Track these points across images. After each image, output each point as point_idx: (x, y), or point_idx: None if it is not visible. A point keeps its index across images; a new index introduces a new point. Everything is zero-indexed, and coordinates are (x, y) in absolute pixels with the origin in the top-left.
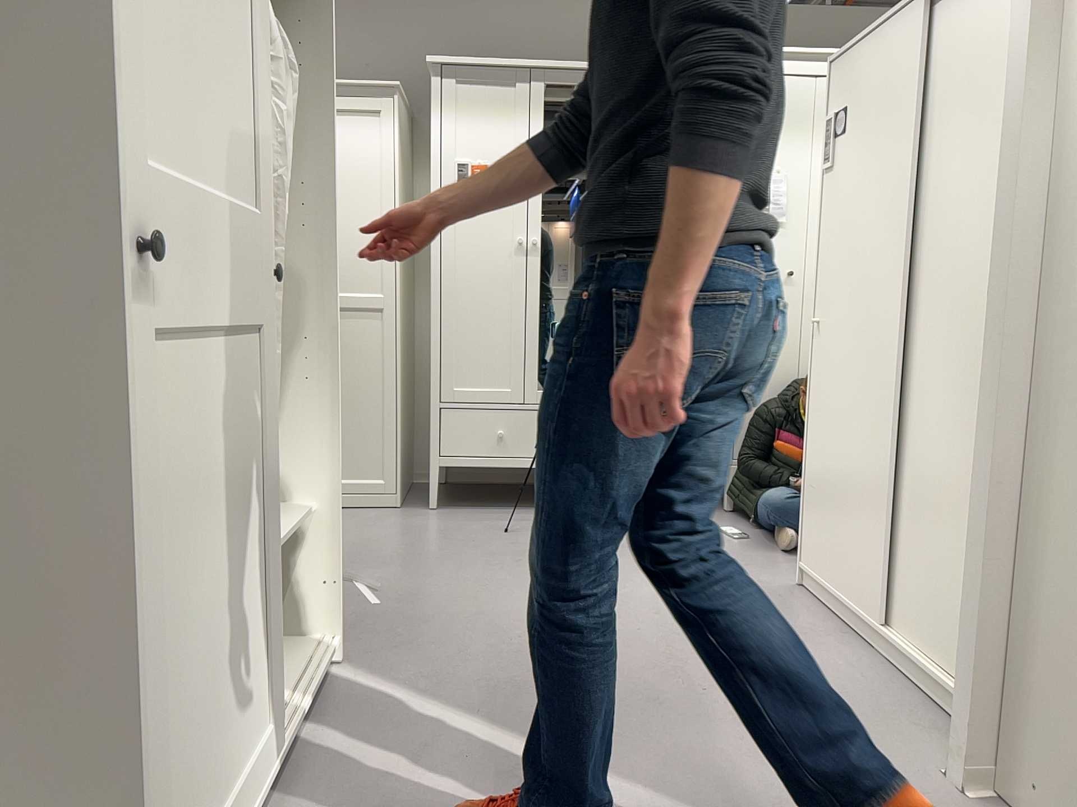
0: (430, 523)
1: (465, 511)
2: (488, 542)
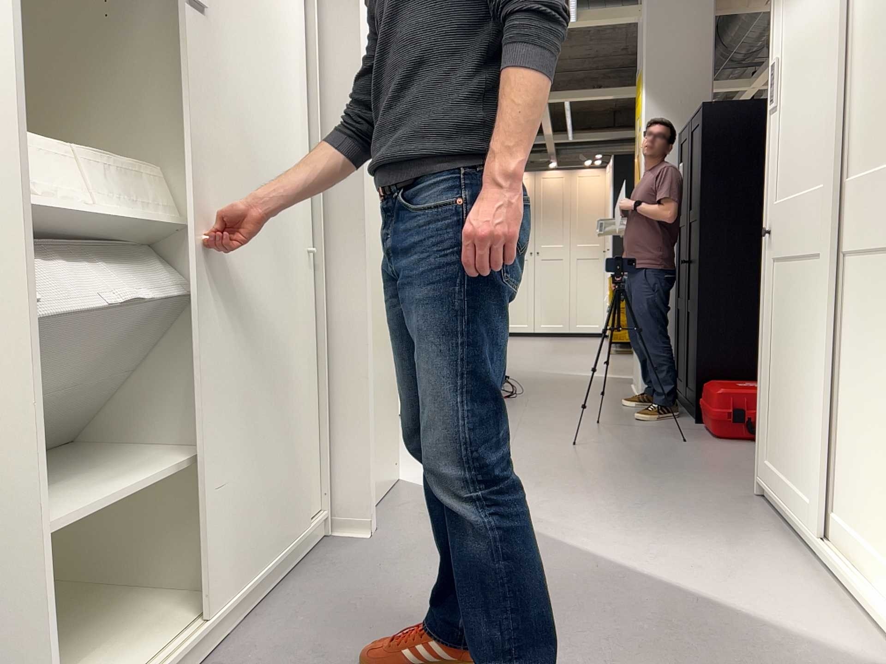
0: None
1: None
2: None
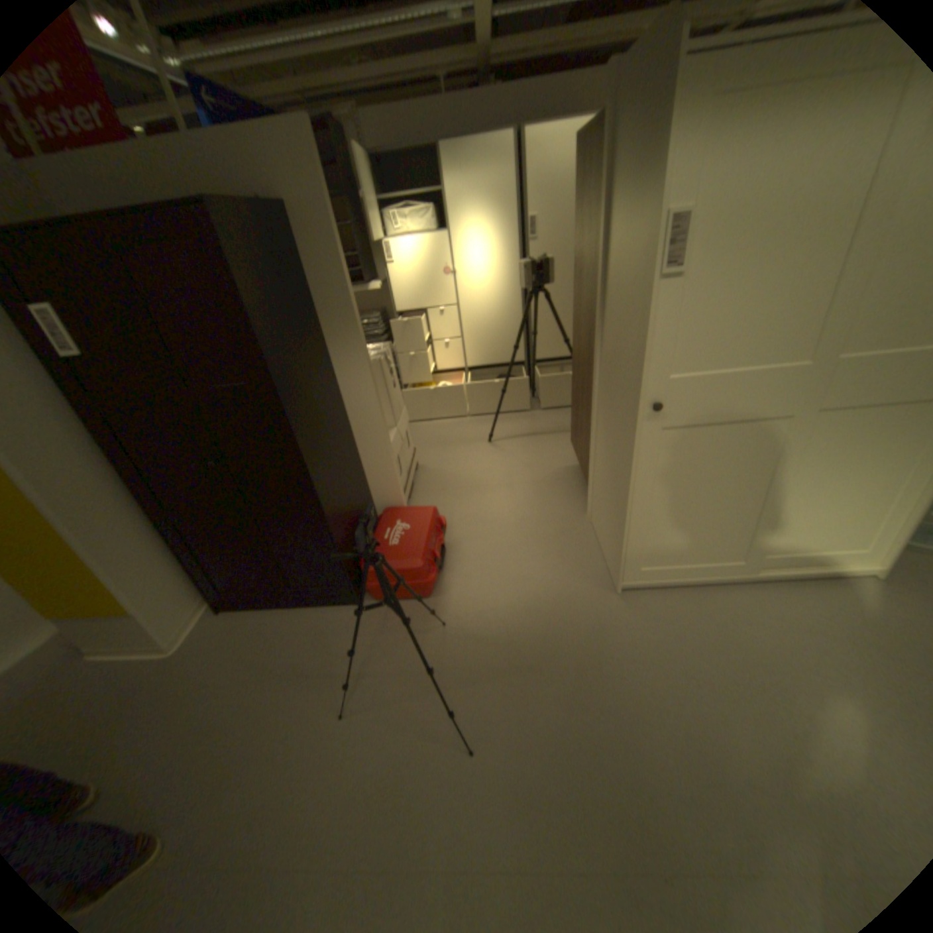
0: None
1: None
2: None
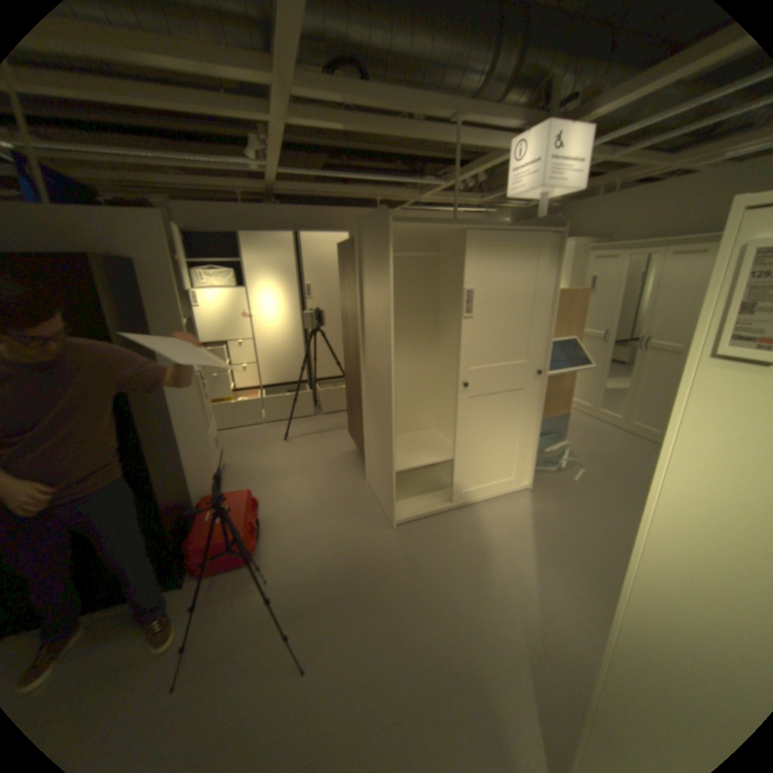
0: None
1: None
2: None
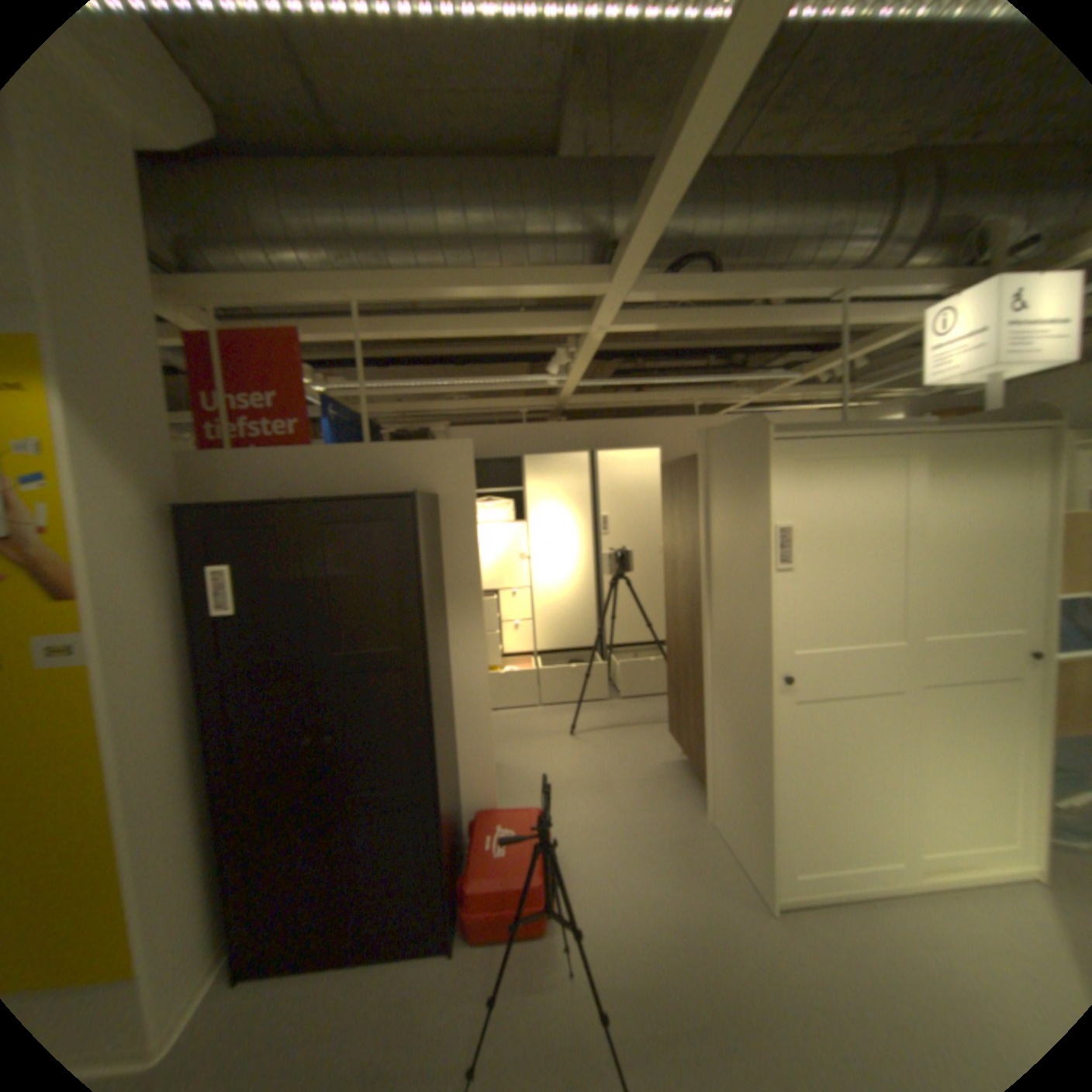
0: None
1: None
2: None
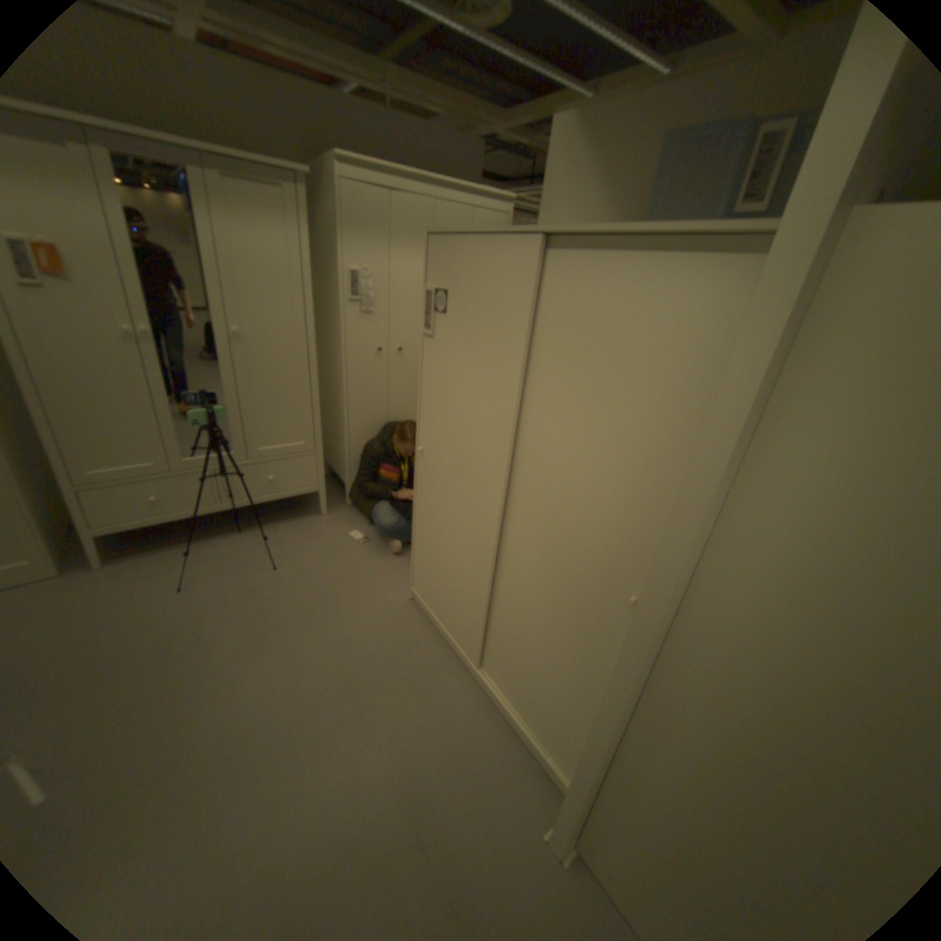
0: (95, 593)
1: (133, 560)
2: (161, 610)
